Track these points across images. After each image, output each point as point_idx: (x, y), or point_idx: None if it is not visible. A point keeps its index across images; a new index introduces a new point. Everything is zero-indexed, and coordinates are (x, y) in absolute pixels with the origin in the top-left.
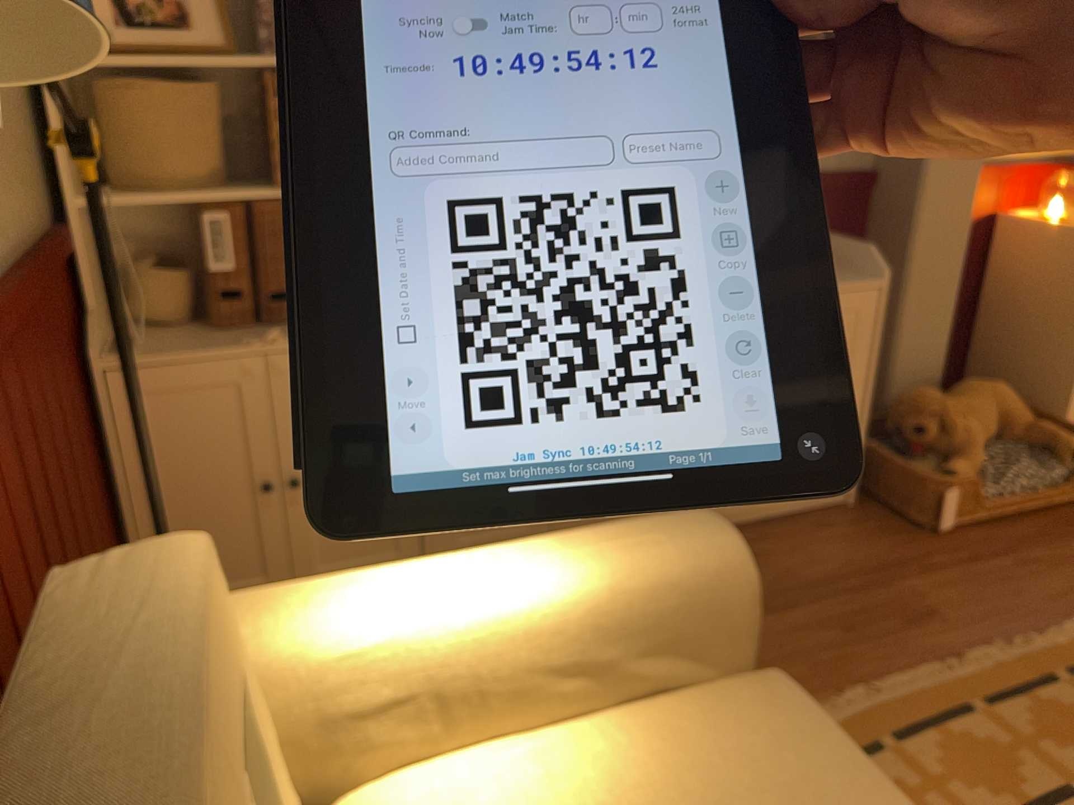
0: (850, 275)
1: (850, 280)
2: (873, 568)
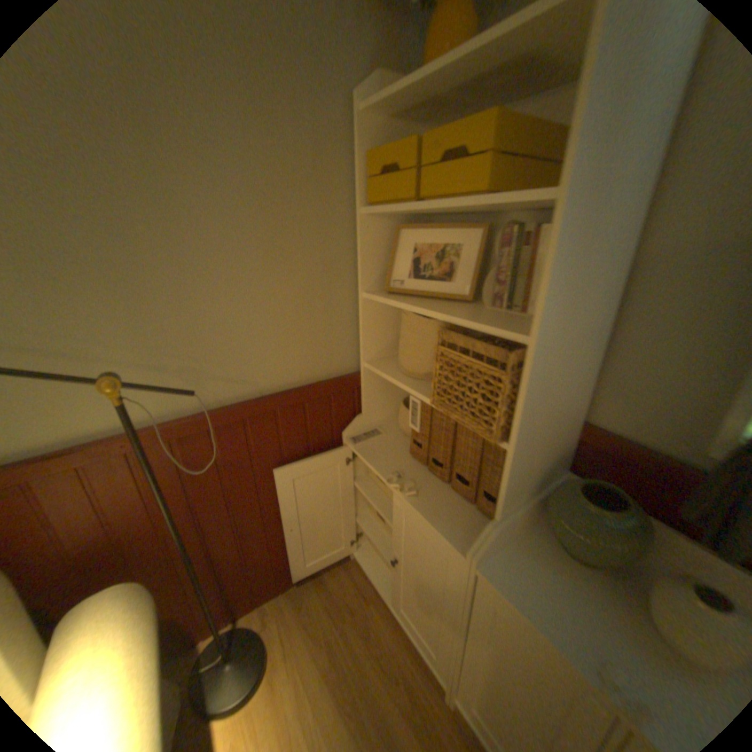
0: None
1: None
2: None
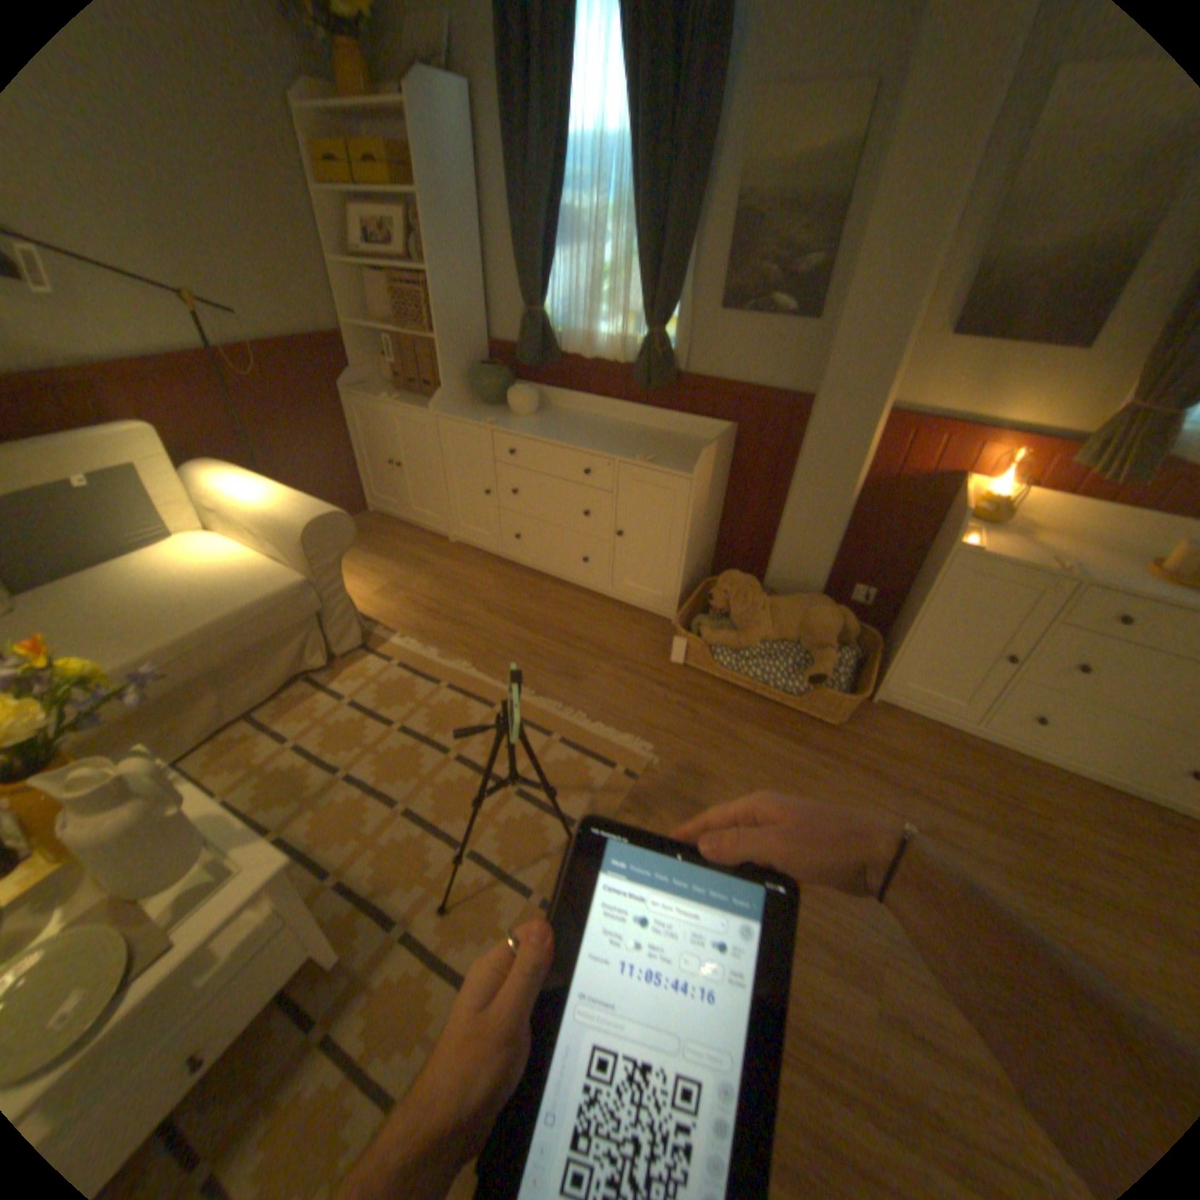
0: (692, 467)
1: (677, 468)
2: (605, 649)
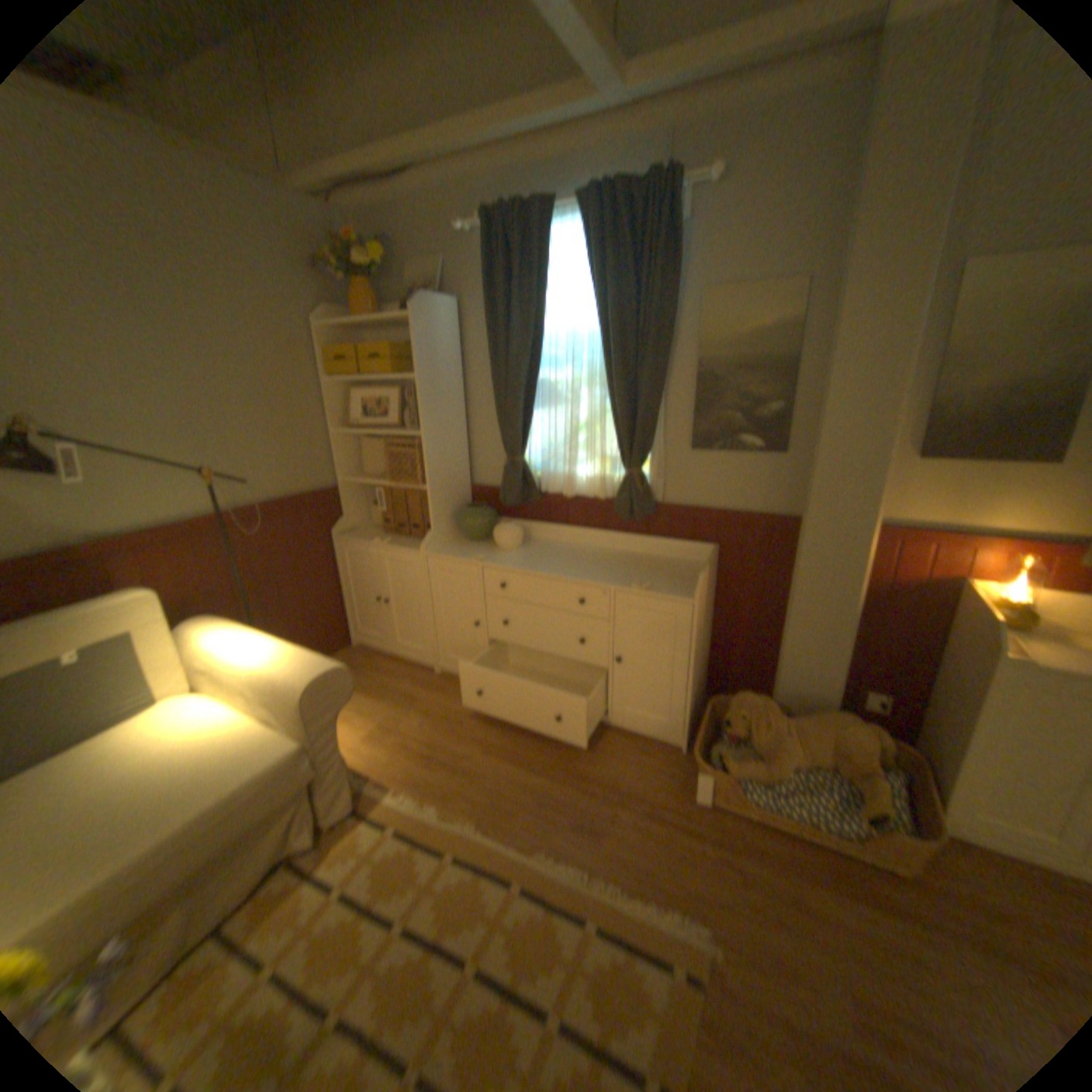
0: (689, 590)
1: (675, 593)
2: (620, 792)
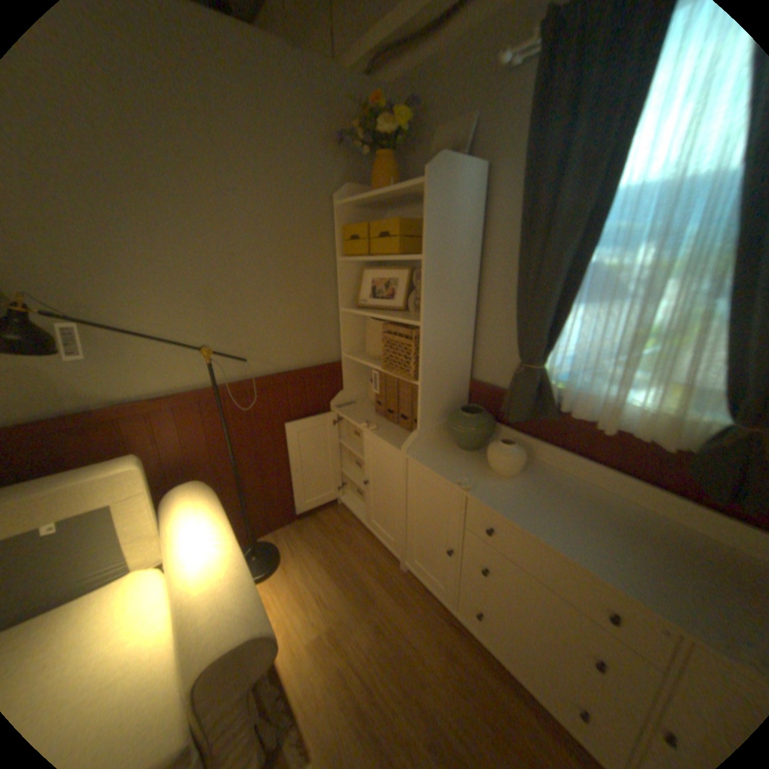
0: None
1: None
2: None
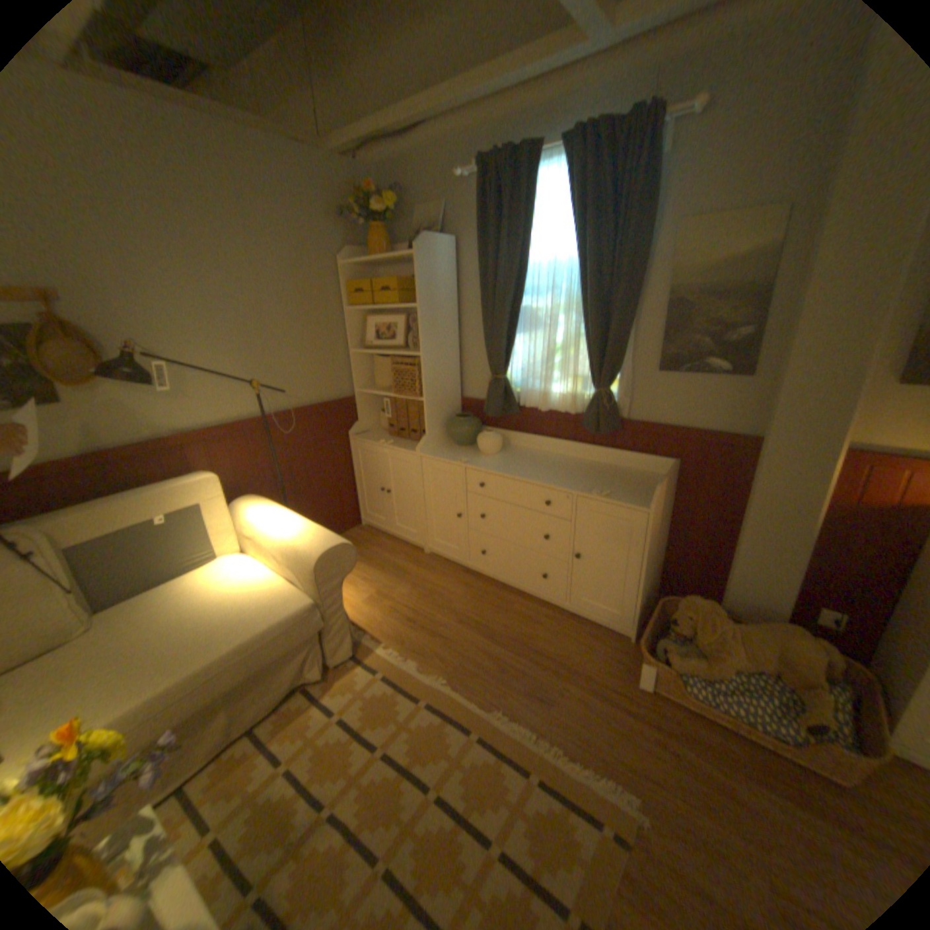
0: (646, 499)
1: (633, 501)
2: (571, 668)
